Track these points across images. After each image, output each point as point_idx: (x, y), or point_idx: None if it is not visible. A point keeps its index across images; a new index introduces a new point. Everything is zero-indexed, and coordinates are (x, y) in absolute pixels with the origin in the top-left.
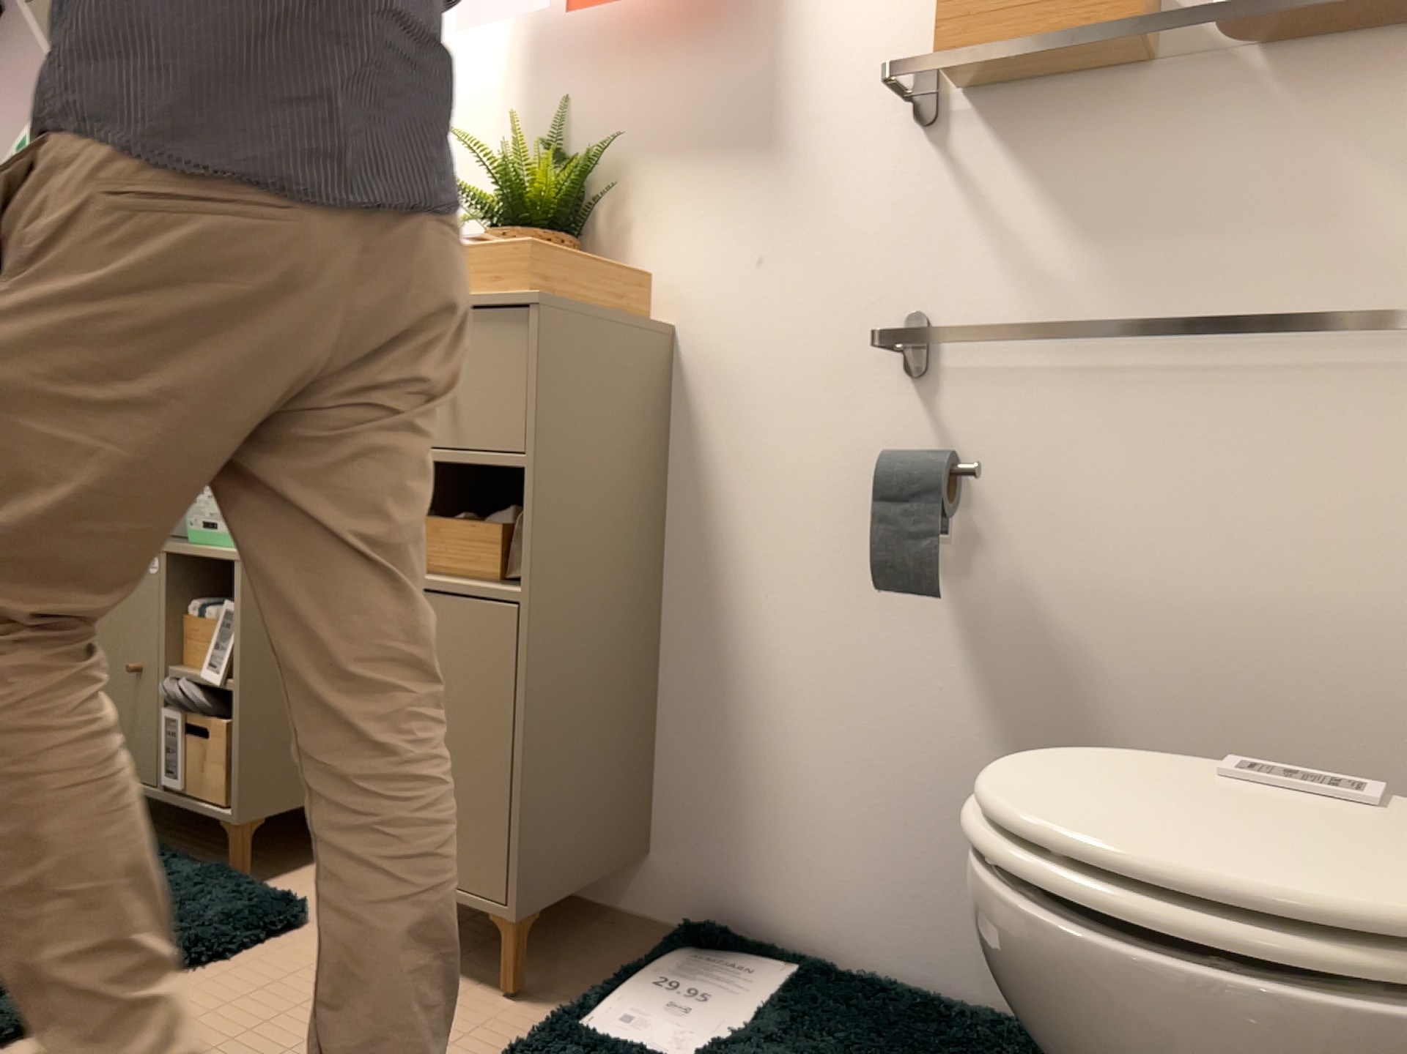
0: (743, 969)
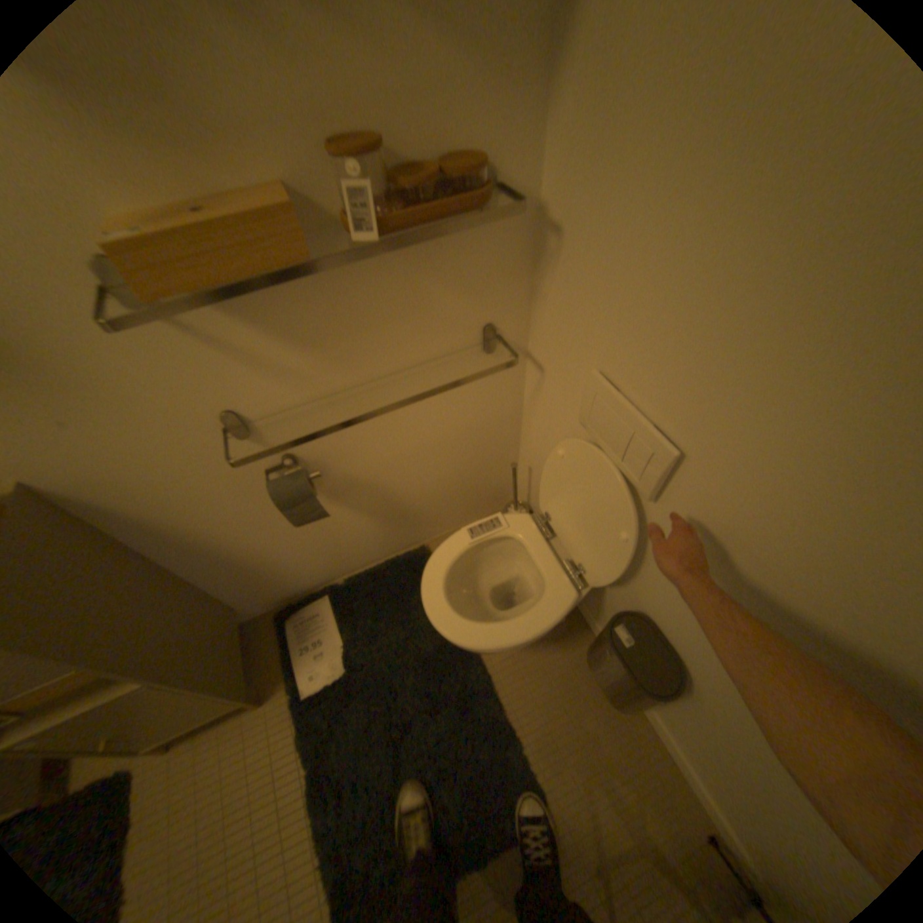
0: (313, 616)
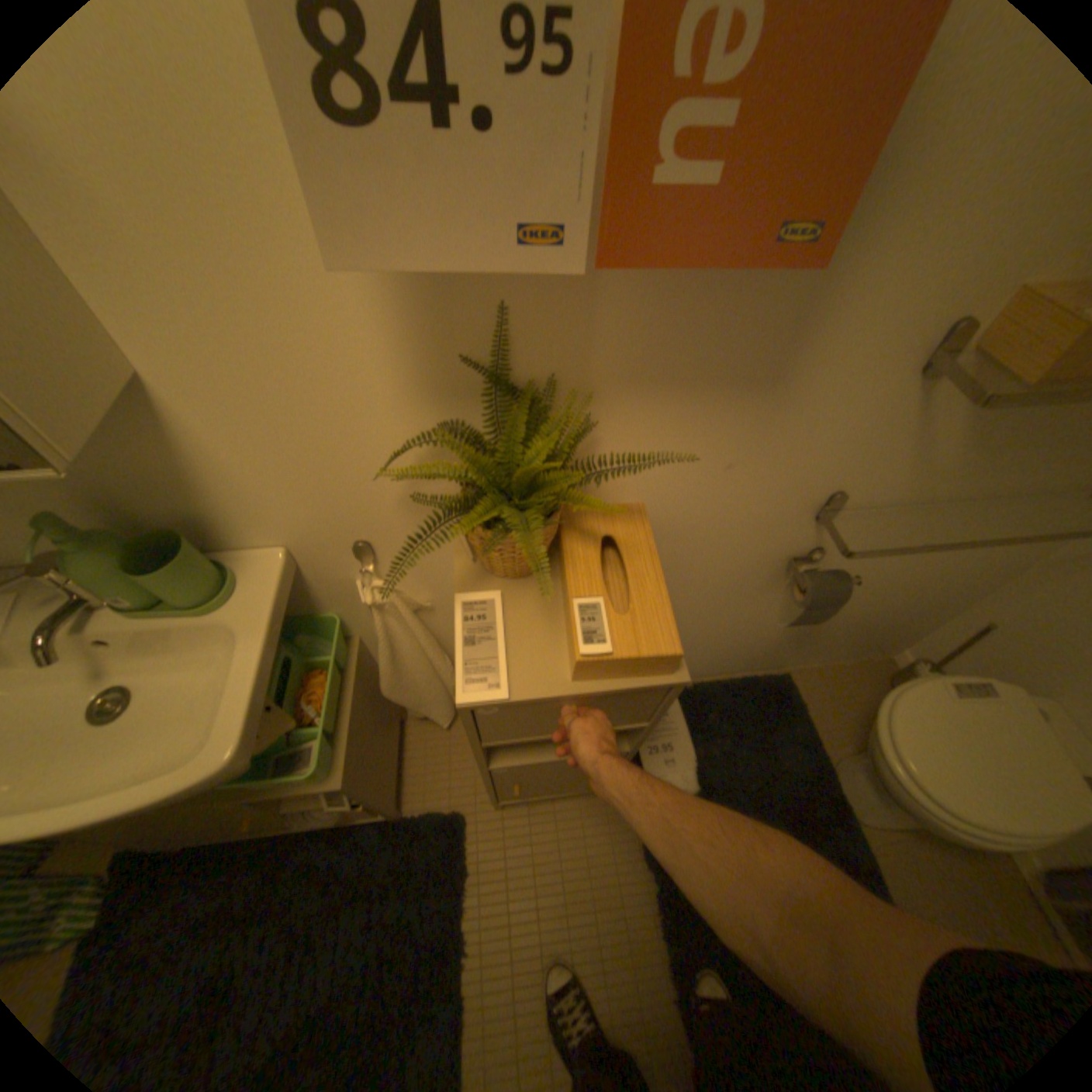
0: None
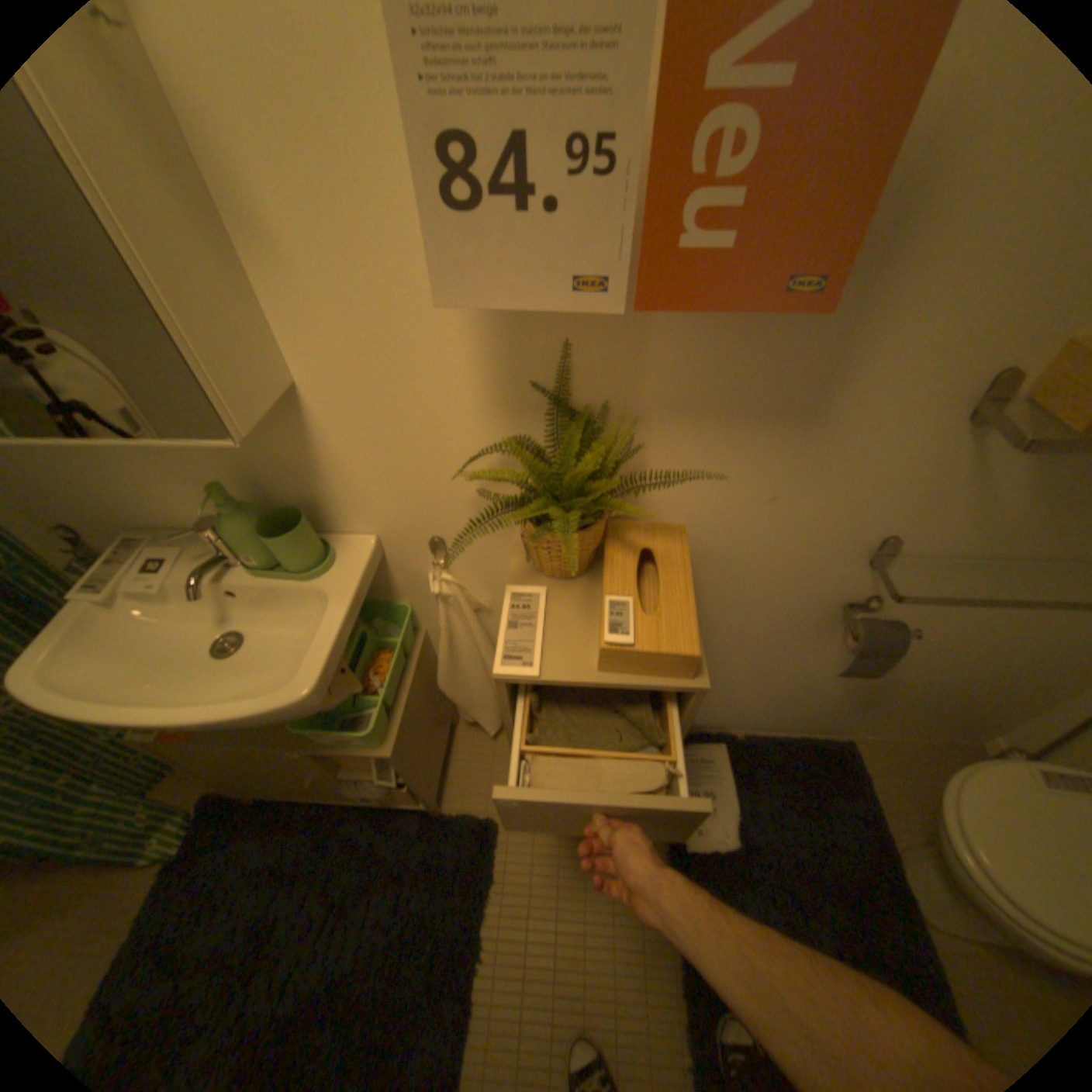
0: (709, 761)
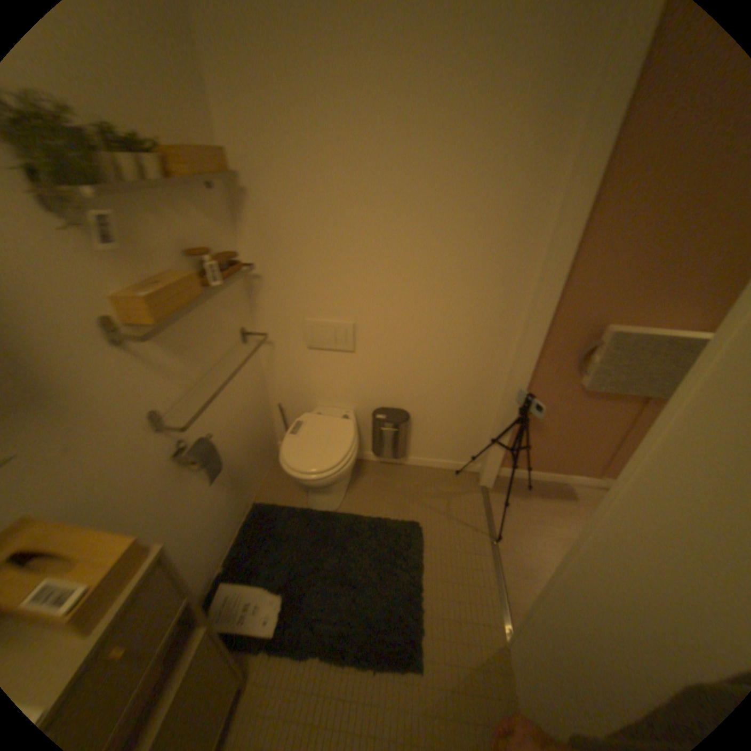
0: (223, 601)
